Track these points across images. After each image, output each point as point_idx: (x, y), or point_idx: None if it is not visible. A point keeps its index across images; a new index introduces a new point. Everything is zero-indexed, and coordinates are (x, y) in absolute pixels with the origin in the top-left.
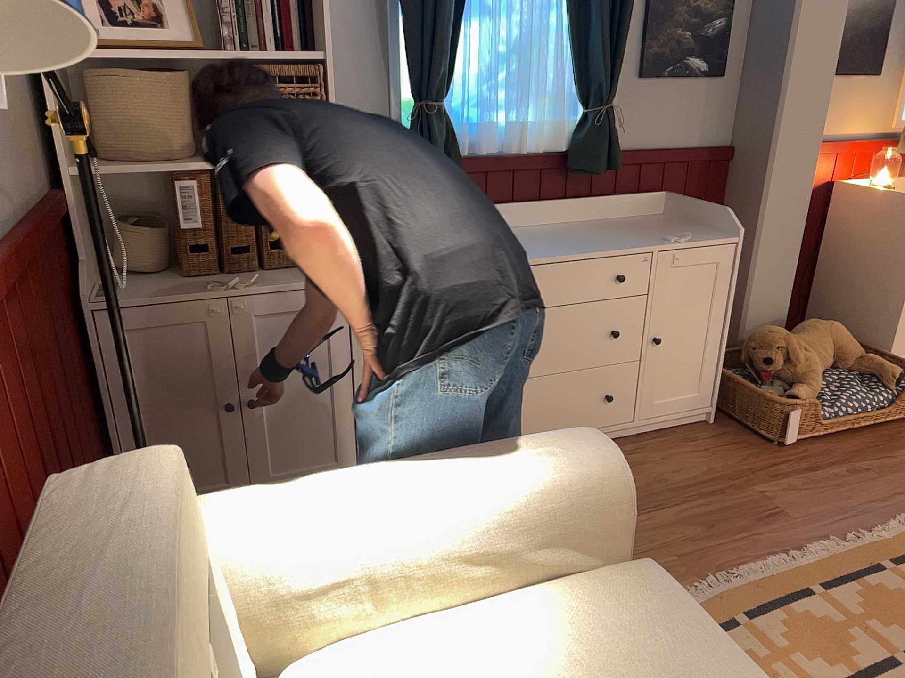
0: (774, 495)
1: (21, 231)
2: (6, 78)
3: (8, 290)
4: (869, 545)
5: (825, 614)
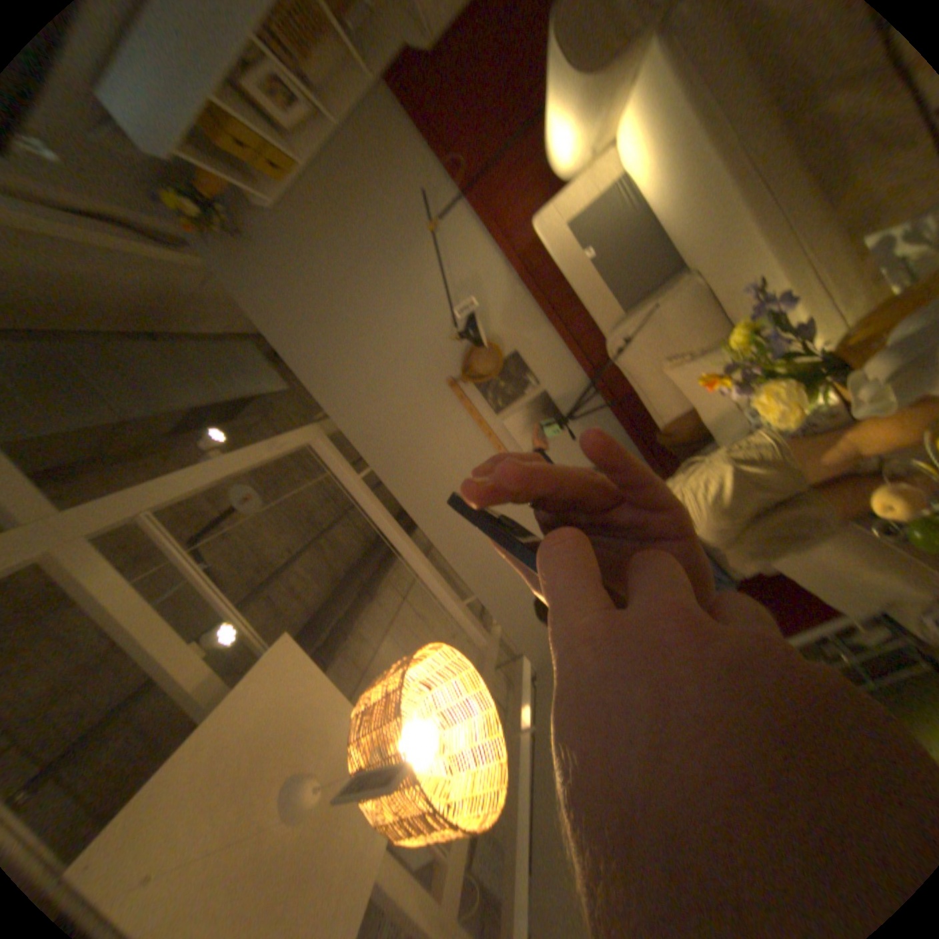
0: None
1: (432, 155)
2: (362, 148)
3: (458, 163)
4: None
5: None
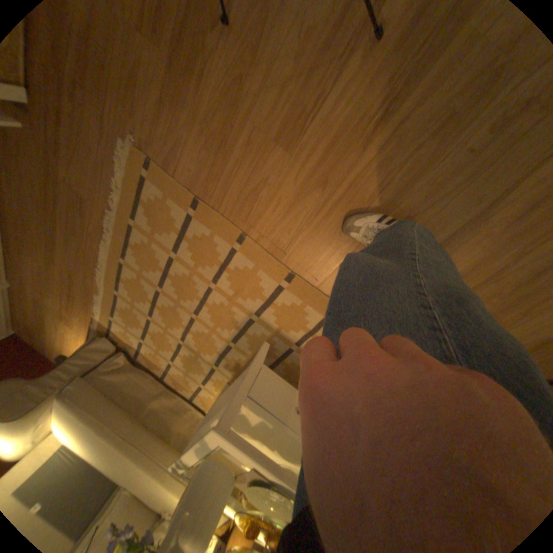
0: (65, 176)
1: None
2: None
3: None
4: (115, 205)
5: (129, 274)
